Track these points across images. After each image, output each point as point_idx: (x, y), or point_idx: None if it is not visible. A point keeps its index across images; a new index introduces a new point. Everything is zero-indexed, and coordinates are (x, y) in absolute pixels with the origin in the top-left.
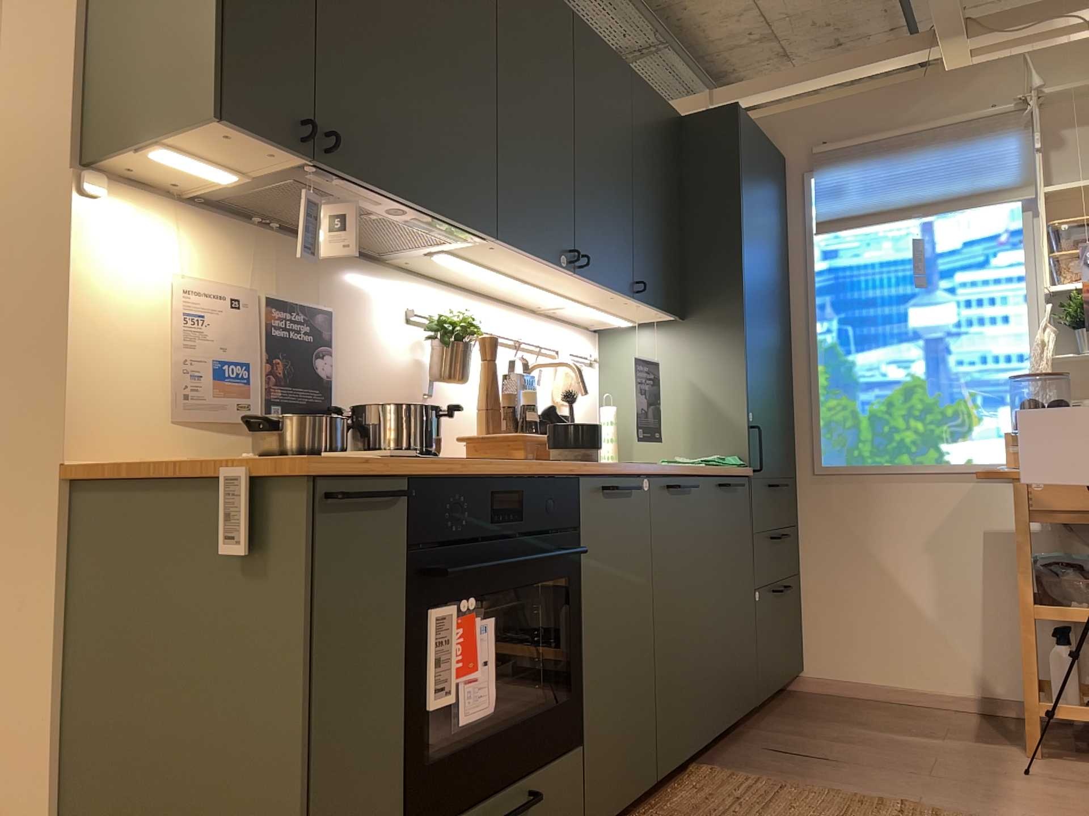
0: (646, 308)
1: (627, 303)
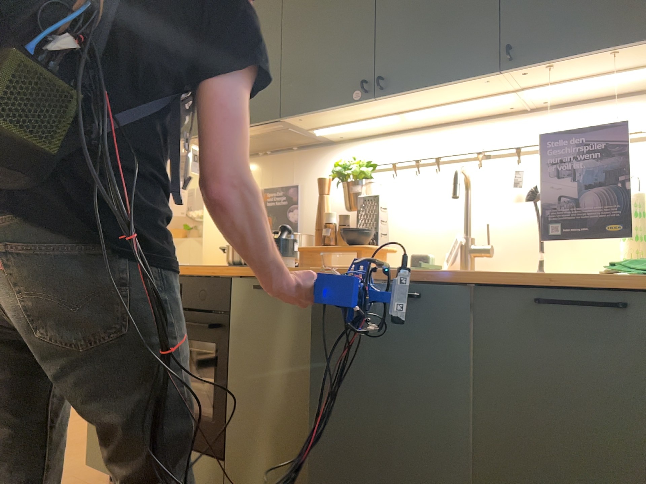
0: (577, 62)
1: (531, 74)
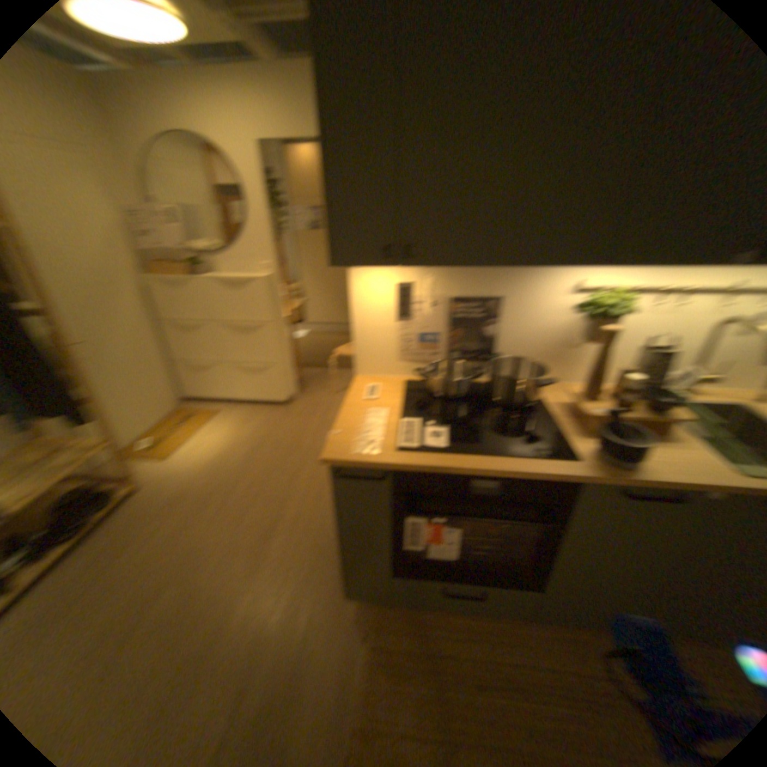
0: None
1: None
